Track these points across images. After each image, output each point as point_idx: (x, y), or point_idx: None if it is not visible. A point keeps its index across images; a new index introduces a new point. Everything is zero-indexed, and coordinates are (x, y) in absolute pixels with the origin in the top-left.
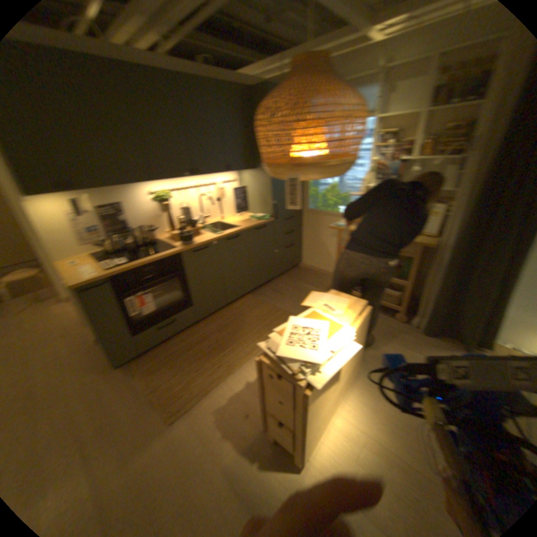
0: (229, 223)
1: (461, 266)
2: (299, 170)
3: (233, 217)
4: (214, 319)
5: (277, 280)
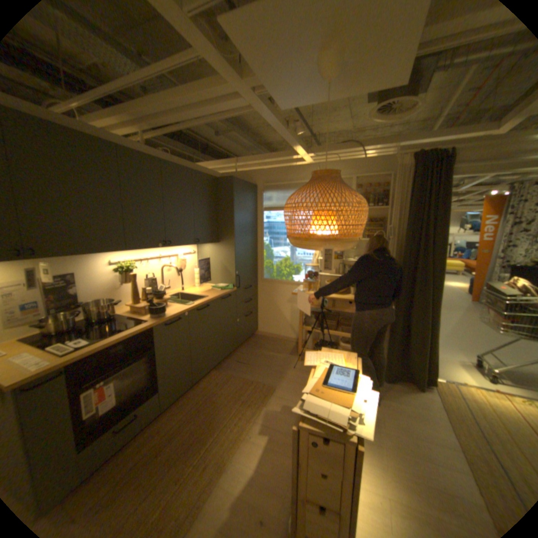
0: (193, 293)
1: (400, 318)
2: (335, 243)
3: (194, 288)
4: (179, 406)
5: (239, 351)
